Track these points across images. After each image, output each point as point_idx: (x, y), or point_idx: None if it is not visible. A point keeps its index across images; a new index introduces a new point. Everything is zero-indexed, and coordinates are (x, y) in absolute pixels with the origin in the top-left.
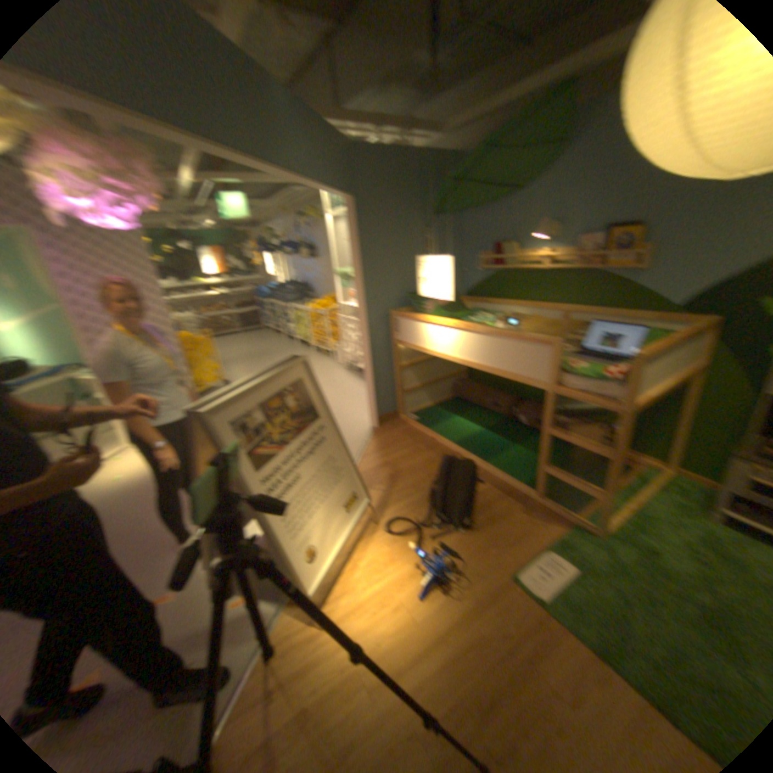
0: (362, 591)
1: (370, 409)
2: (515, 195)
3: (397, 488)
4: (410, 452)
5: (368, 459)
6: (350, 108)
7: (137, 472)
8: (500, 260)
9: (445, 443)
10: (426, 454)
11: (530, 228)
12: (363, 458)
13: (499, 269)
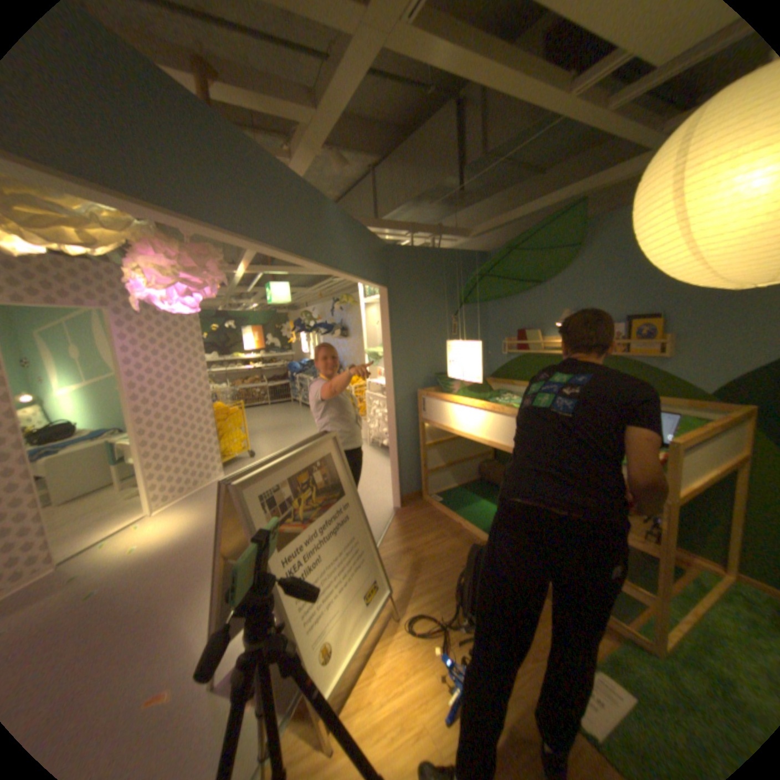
0: (377, 706)
1: (391, 488)
2: (534, 288)
3: (419, 579)
4: (433, 538)
5: (388, 543)
6: (385, 217)
7: (148, 544)
8: (522, 345)
9: (470, 529)
10: (450, 540)
11: (550, 317)
12: (382, 541)
13: (522, 353)
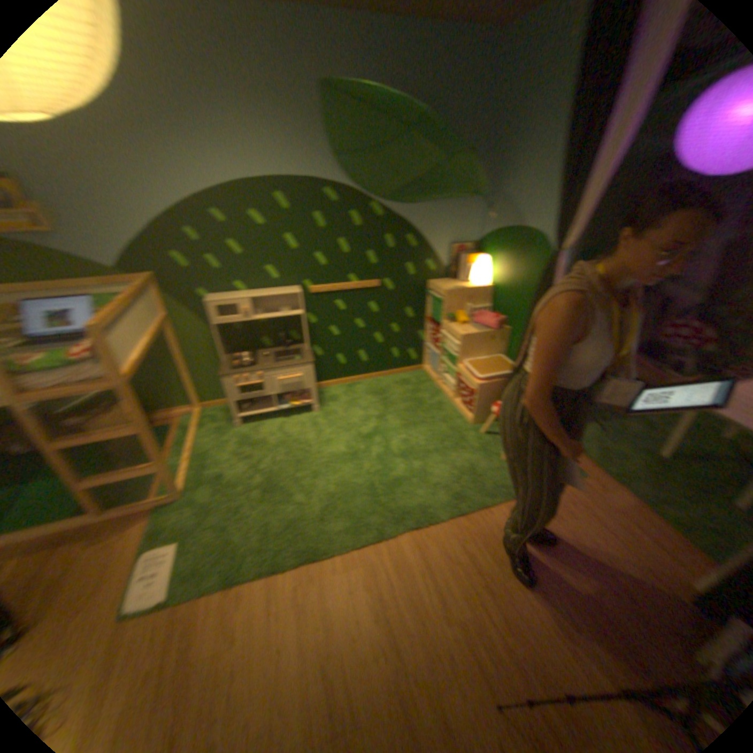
0: None
1: None
2: None
3: None
4: None
5: None
6: None
7: None
8: None
9: None
10: None
11: None
12: None
13: None
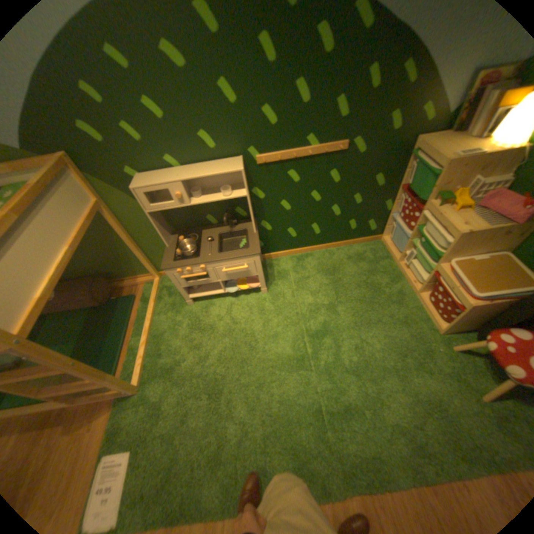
0: None
1: None
2: None
3: None
4: None
5: None
6: None
7: None
8: None
9: None
10: None
11: None
12: None
13: None
